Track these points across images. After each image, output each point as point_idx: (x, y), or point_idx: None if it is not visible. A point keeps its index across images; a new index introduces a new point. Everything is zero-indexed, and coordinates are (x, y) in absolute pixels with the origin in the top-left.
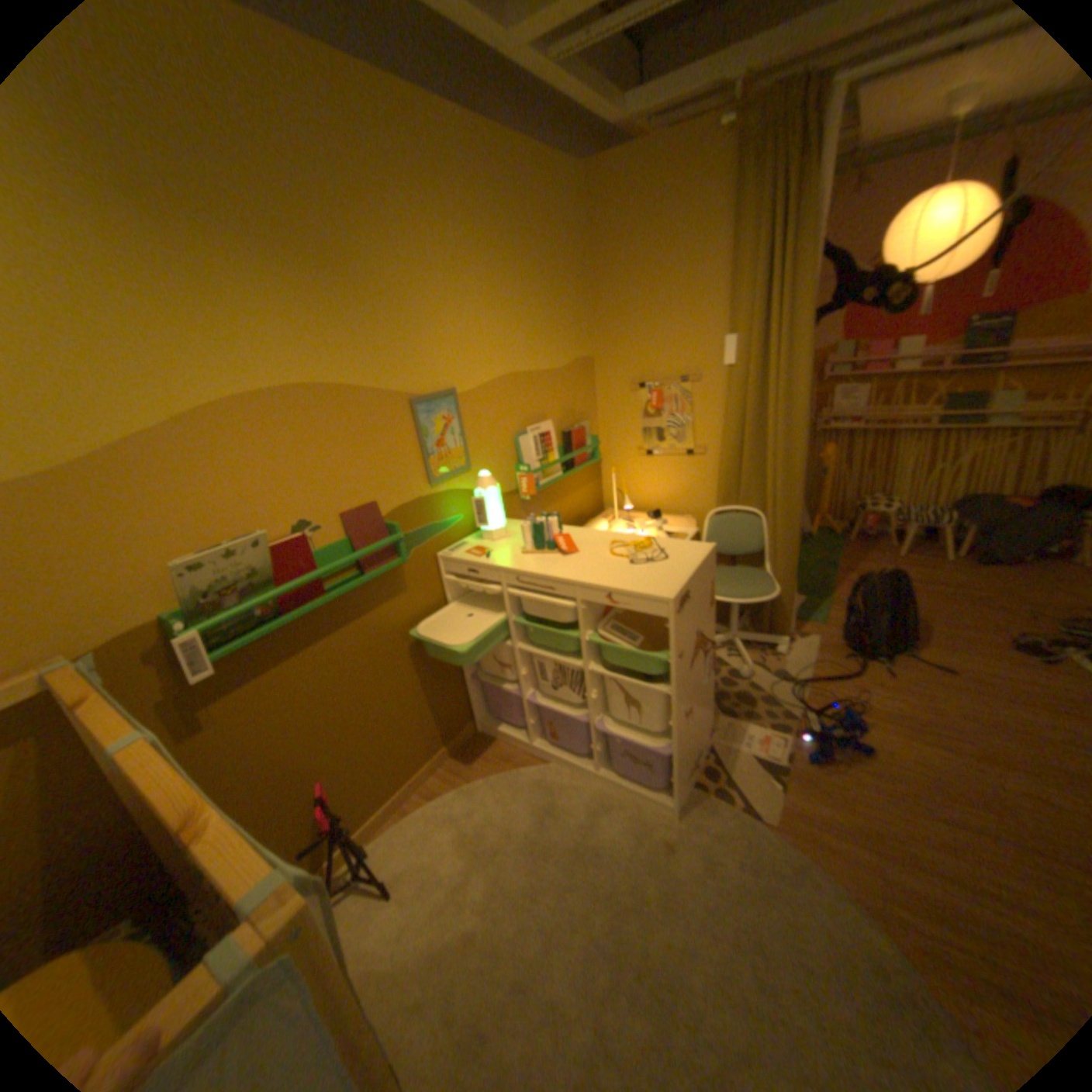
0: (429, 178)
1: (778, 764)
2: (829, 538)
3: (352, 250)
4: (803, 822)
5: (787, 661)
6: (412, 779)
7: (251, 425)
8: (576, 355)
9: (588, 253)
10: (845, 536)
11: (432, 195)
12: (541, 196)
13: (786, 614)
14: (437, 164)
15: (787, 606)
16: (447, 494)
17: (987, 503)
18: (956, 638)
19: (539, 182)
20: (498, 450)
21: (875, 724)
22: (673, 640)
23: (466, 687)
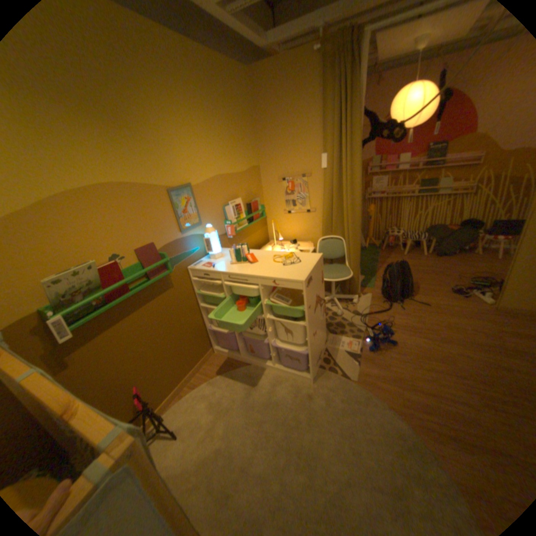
0: (168, 73)
1: (356, 353)
2: (373, 248)
3: (129, 111)
4: (367, 377)
5: (357, 306)
6: (183, 380)
7: (80, 205)
8: (250, 165)
9: (253, 113)
10: (380, 247)
11: (170, 82)
12: (227, 83)
13: (356, 285)
14: (172, 65)
15: (356, 281)
16: (190, 237)
17: (439, 229)
18: (428, 289)
19: (226, 77)
20: (214, 214)
21: (396, 331)
22: (305, 300)
23: (207, 332)
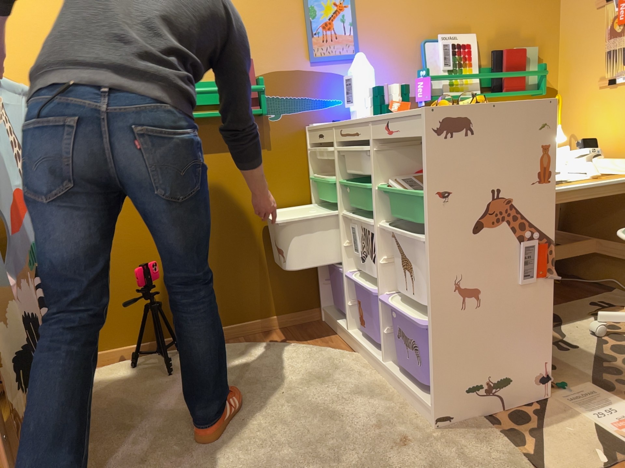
0: None
1: None
2: None
3: None
4: None
5: None
6: (244, 322)
7: None
8: None
9: None
10: None
11: None
12: None
13: None
14: None
15: None
16: (328, 74)
17: None
18: None
19: None
20: (396, 49)
21: None
22: (424, 163)
23: (317, 269)
